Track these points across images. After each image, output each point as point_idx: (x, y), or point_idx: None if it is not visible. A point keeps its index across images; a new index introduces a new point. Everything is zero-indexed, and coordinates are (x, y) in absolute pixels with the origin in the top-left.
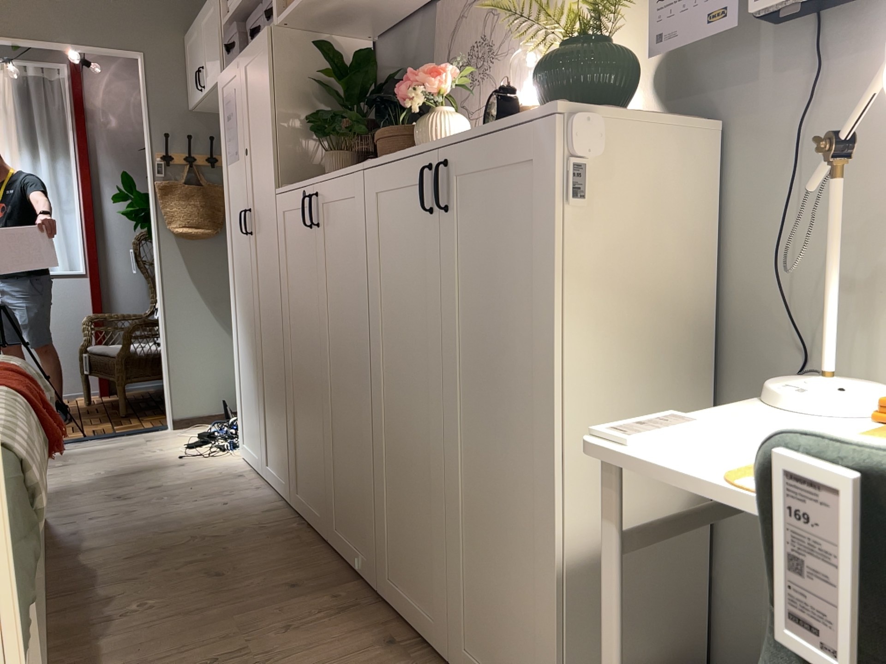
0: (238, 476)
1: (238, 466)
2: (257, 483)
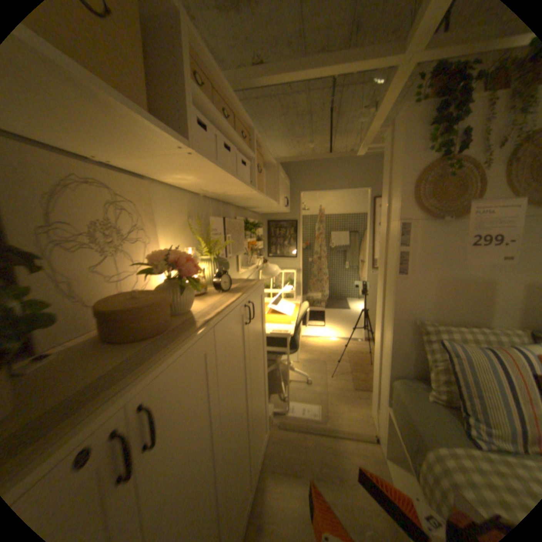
0: None
1: None
2: None
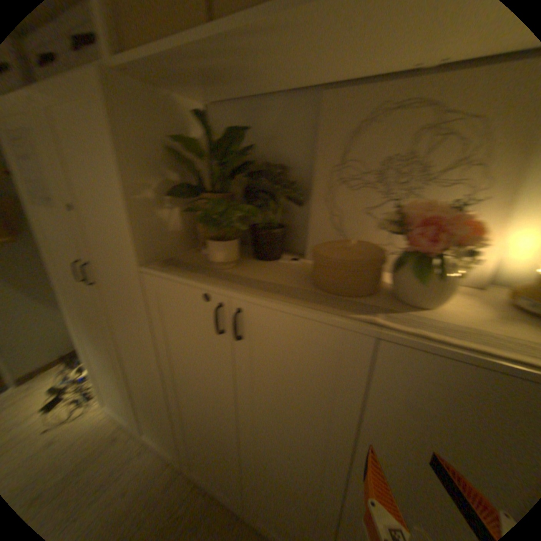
0: (111, 440)
1: (103, 426)
2: (132, 447)
